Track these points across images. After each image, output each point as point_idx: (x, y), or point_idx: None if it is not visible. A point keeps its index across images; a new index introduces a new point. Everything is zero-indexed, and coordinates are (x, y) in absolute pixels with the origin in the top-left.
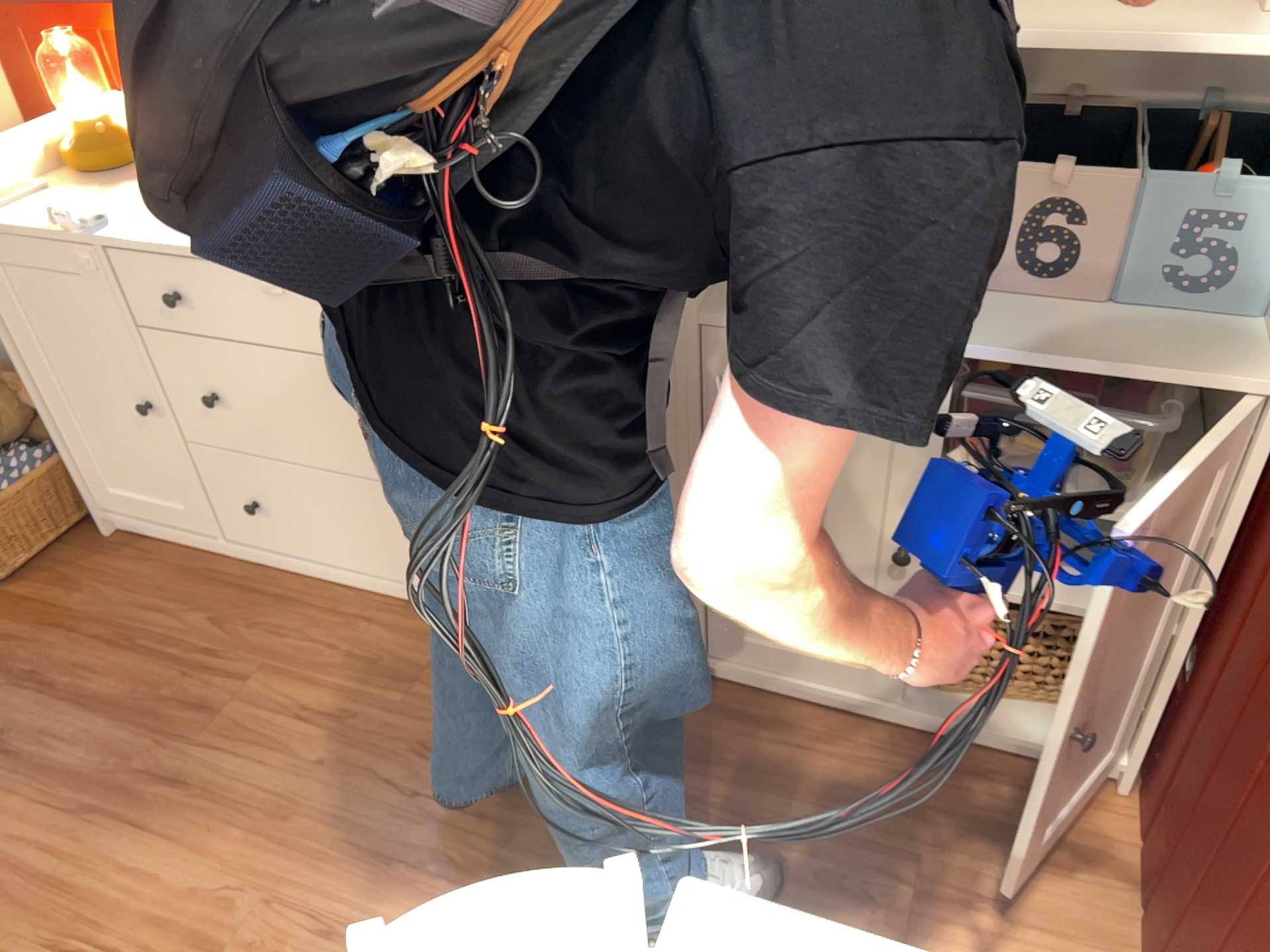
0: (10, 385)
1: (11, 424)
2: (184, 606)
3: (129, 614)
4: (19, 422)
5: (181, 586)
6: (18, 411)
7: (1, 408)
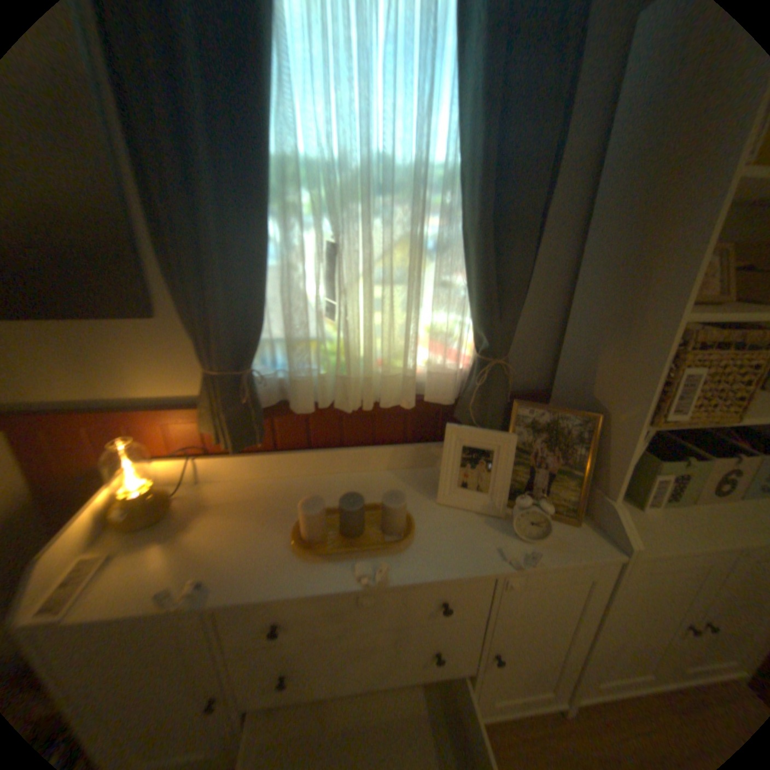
0: None
1: None
2: None
3: None
4: None
5: None
6: None
7: None
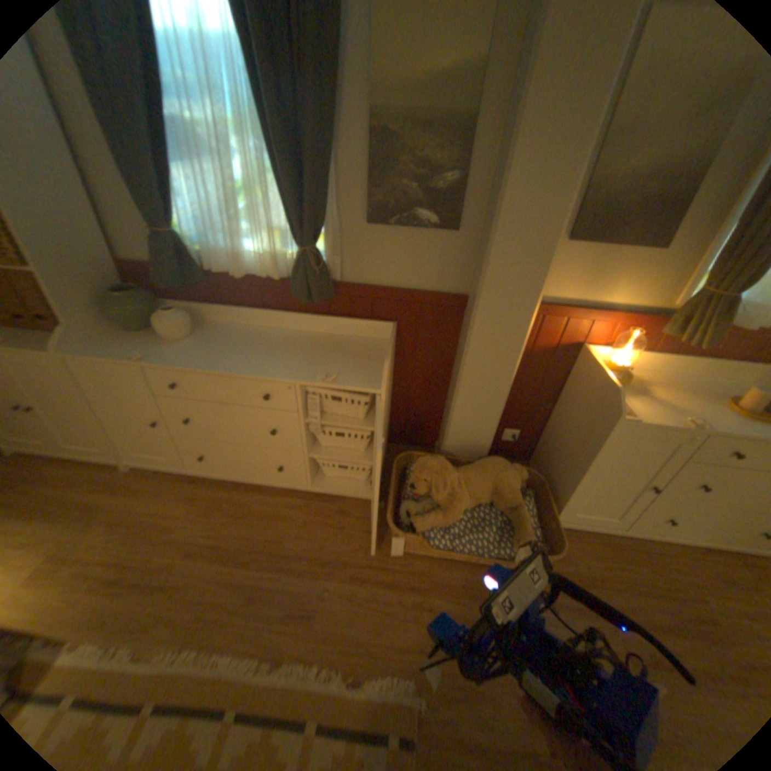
0: (515, 471)
1: (519, 490)
2: (626, 569)
3: (610, 578)
4: (519, 488)
5: (610, 557)
6: (520, 483)
7: (518, 483)
